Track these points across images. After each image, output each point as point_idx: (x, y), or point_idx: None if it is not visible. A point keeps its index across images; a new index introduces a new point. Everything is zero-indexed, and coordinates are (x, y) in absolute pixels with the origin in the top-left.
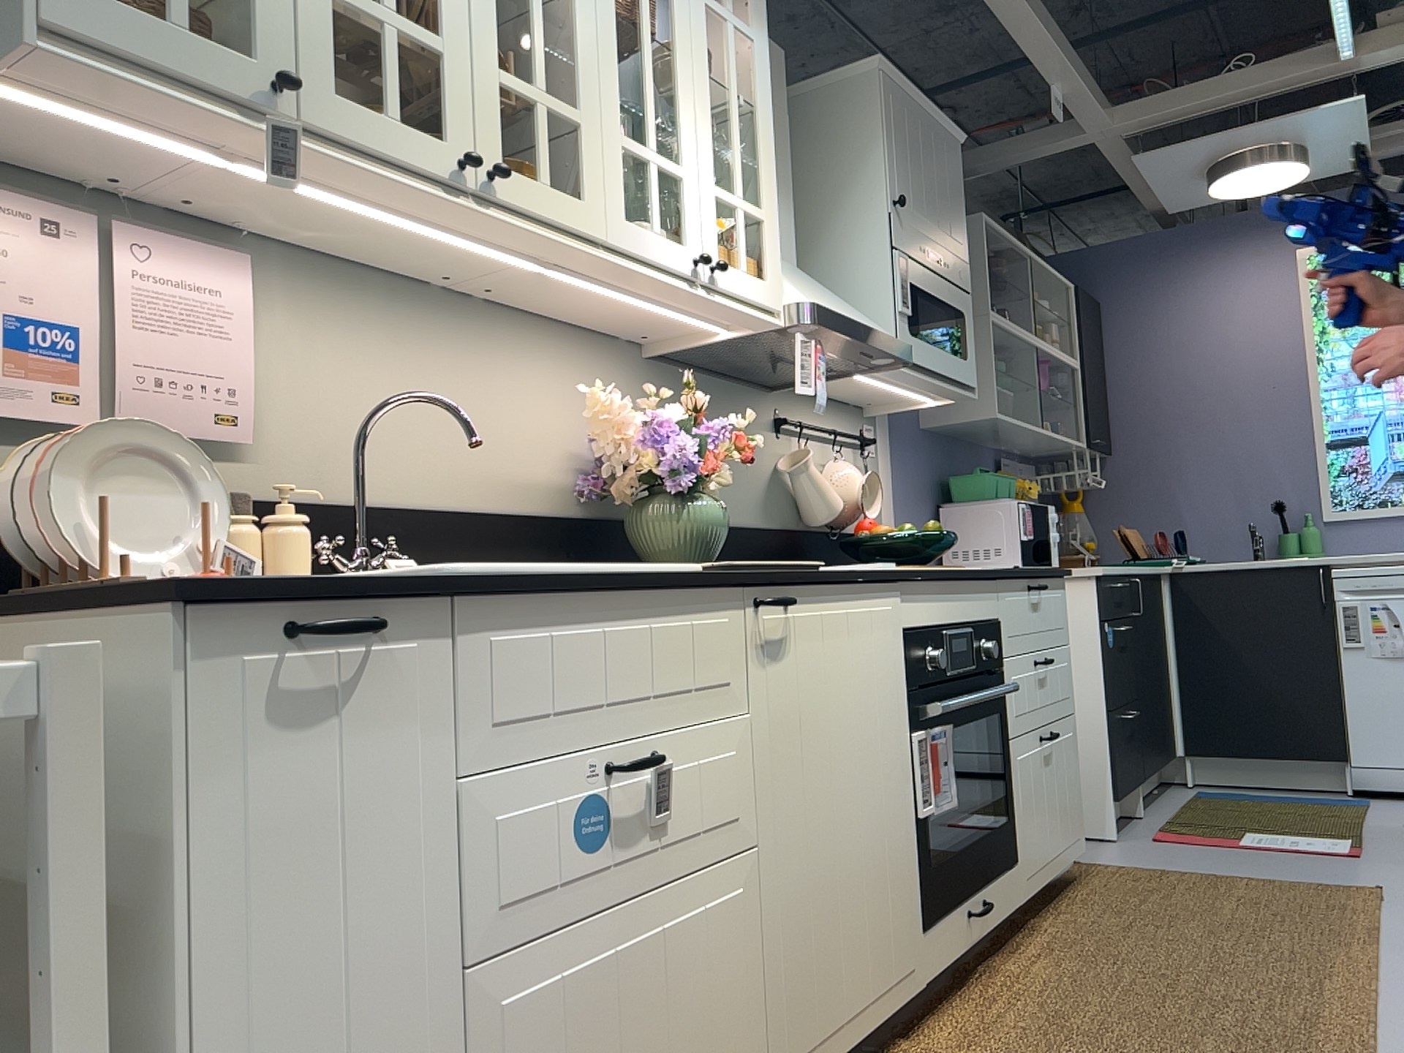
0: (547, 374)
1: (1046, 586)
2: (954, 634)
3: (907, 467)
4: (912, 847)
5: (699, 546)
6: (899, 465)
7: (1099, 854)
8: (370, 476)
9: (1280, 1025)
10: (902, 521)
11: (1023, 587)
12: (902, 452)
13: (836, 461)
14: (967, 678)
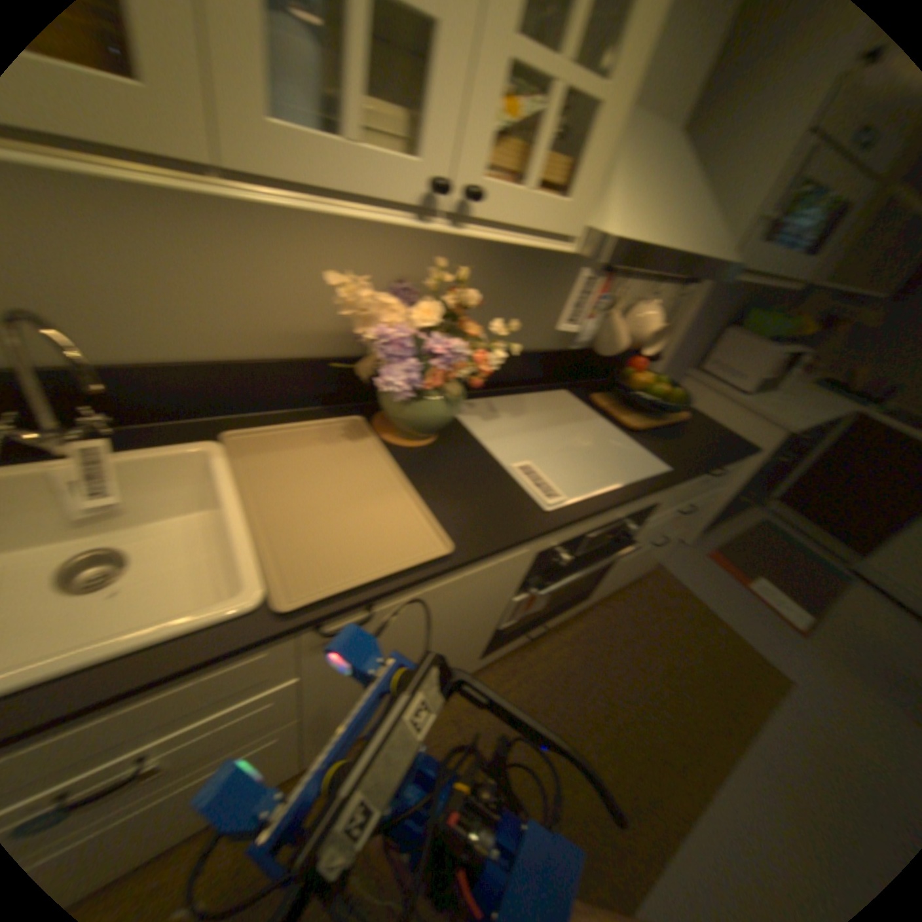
0: (340, 231)
1: (731, 467)
2: (603, 531)
3: (722, 296)
4: (487, 642)
5: (429, 424)
6: (715, 296)
7: (673, 556)
8: (106, 339)
9: (637, 804)
10: (691, 336)
11: (703, 477)
12: (725, 285)
13: (654, 296)
14: (602, 546)
